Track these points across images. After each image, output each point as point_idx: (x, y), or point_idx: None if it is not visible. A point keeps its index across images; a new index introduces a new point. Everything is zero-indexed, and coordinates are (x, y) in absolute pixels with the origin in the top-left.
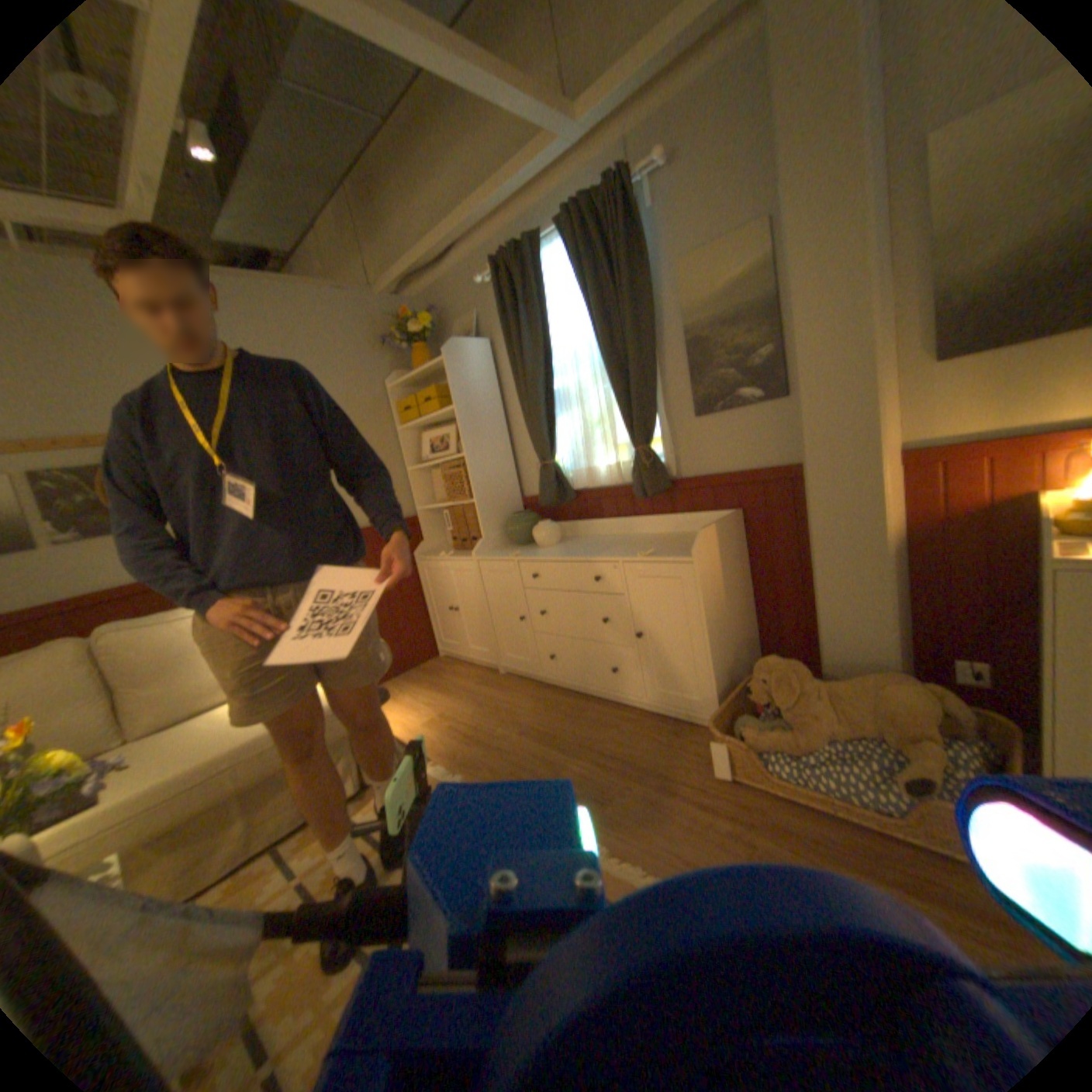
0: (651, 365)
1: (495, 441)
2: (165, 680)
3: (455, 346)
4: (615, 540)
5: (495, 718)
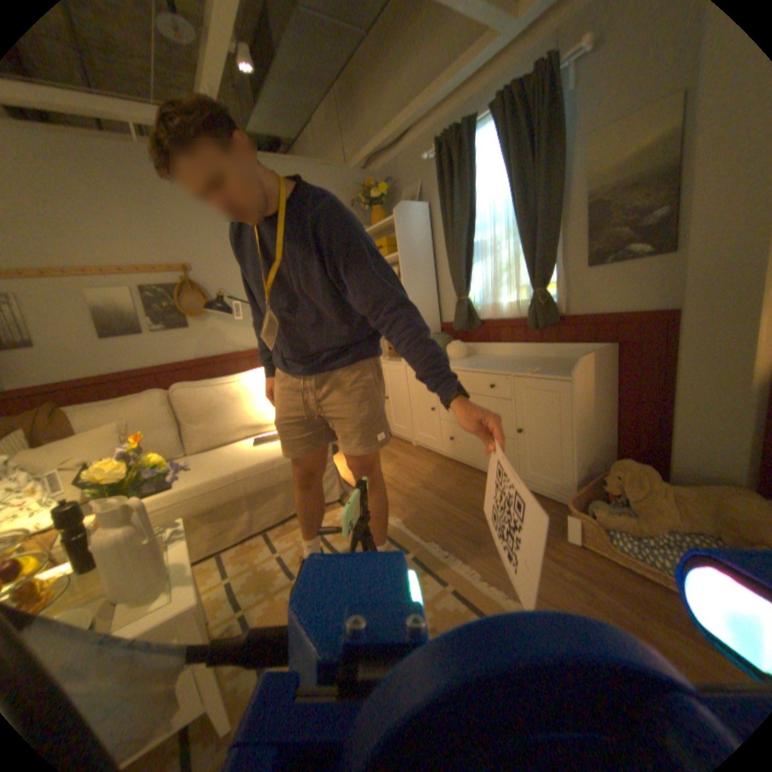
0: (556, 224)
1: (425, 280)
2: (209, 421)
3: (403, 208)
4: (509, 359)
5: (407, 475)
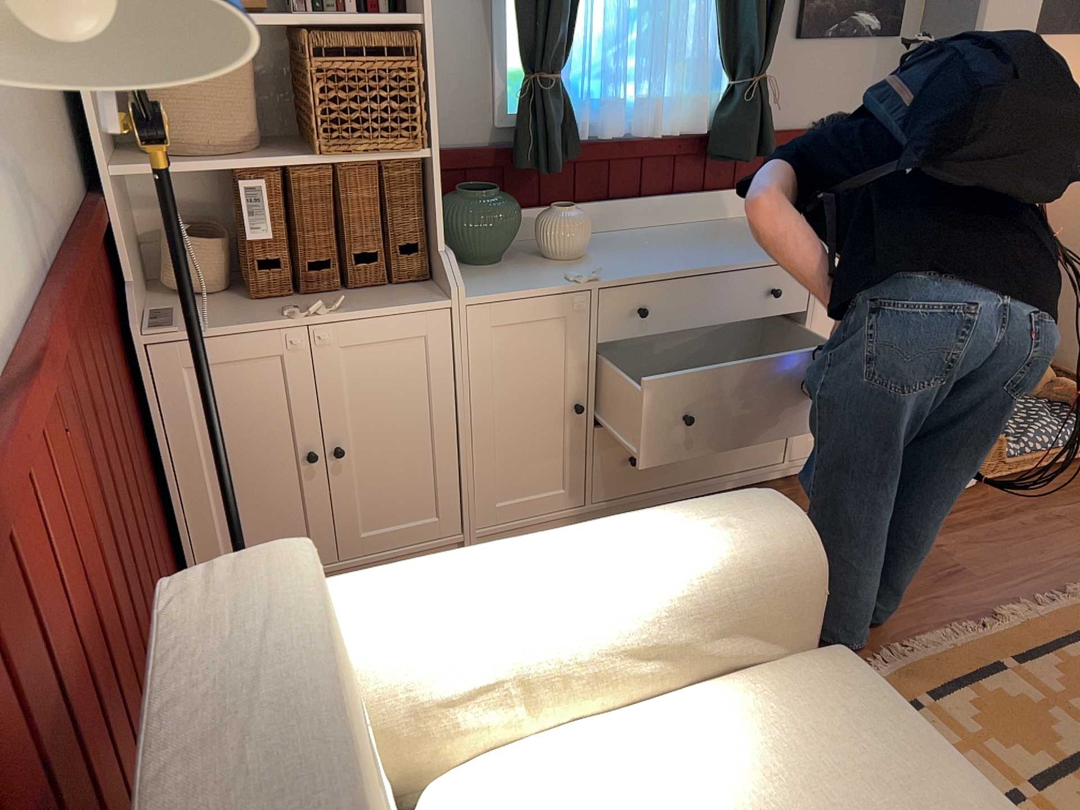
0: None
1: None
2: None
3: None
4: (680, 234)
5: None
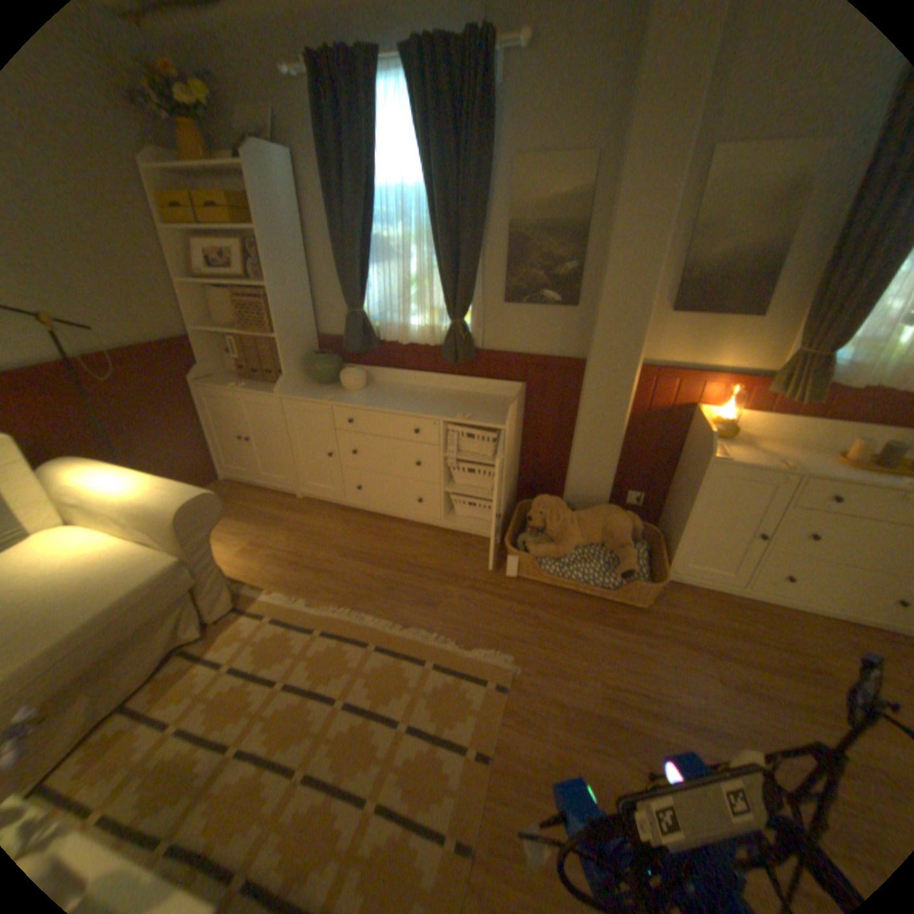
0: (478, 249)
1: (296, 273)
2: None
3: (257, 153)
4: (420, 393)
5: (312, 542)
